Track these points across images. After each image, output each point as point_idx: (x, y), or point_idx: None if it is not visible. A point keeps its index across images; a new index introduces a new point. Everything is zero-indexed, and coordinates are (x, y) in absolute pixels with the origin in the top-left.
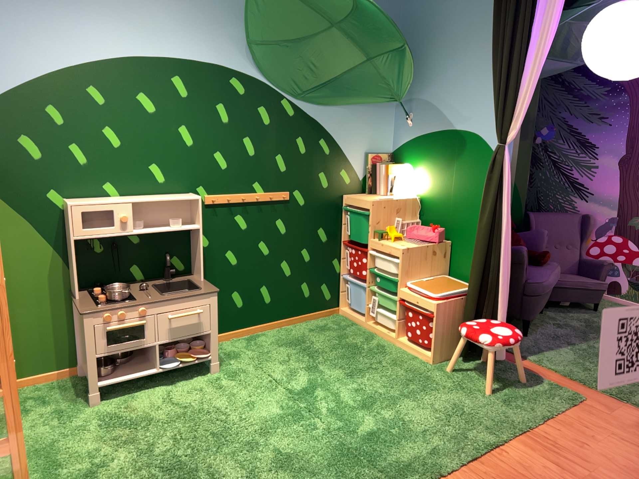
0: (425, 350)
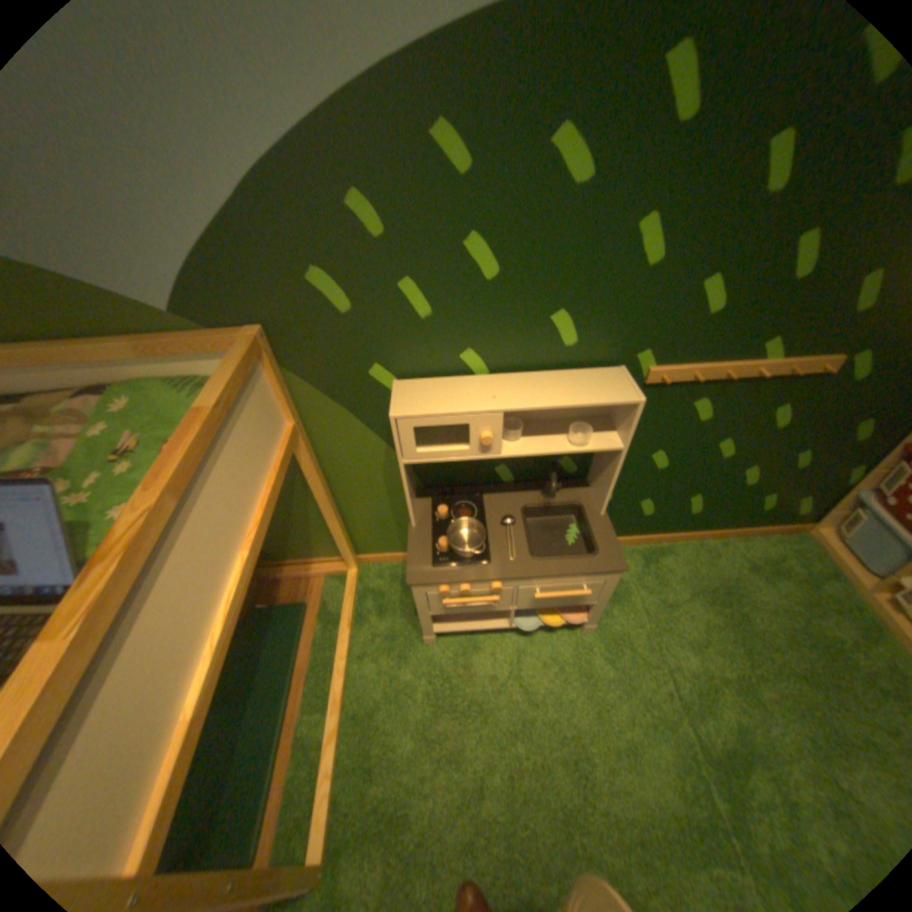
0: None
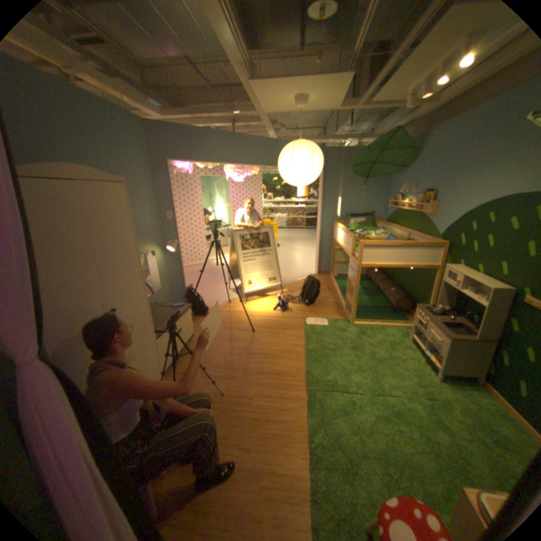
0: None
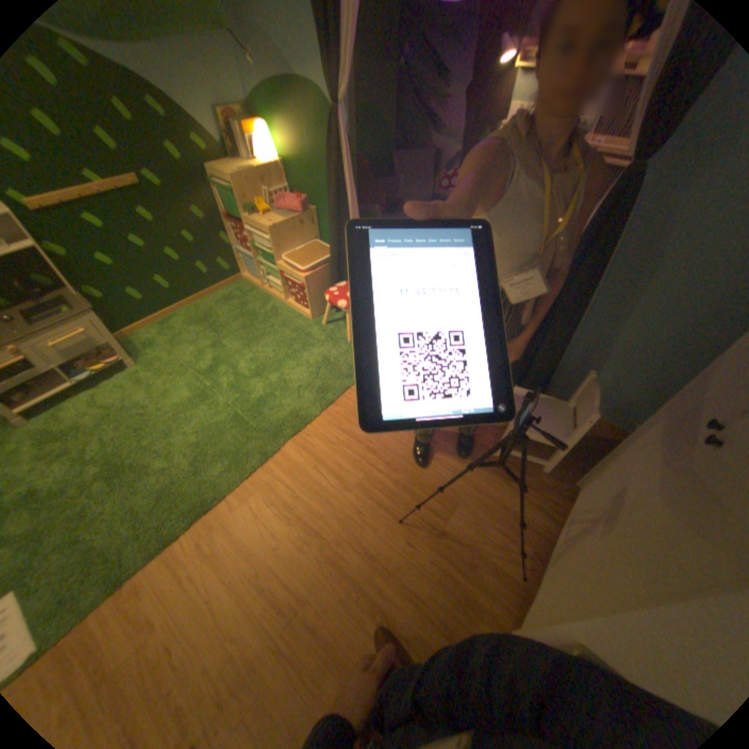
0: (306, 310)
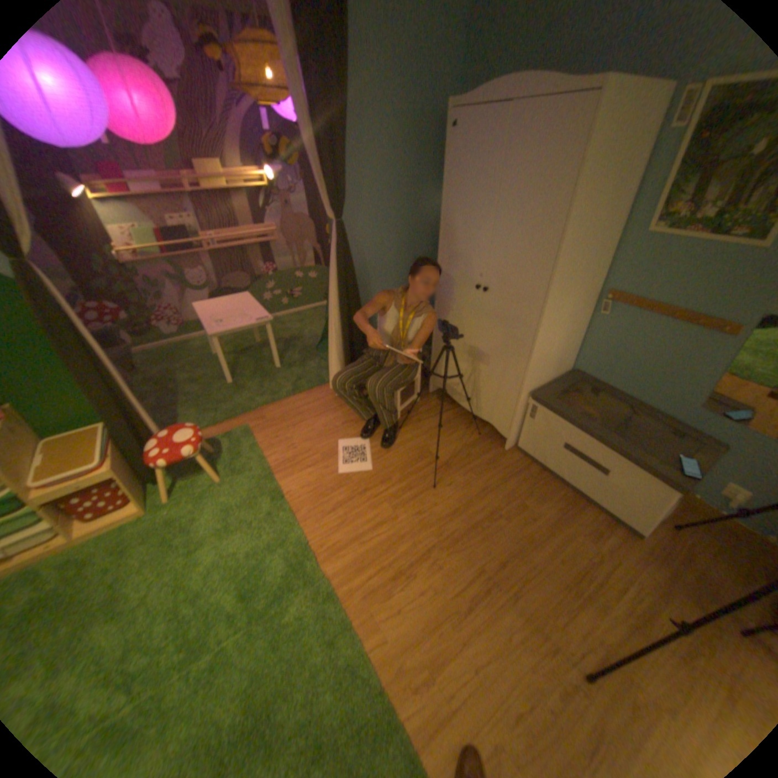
0: (121, 512)
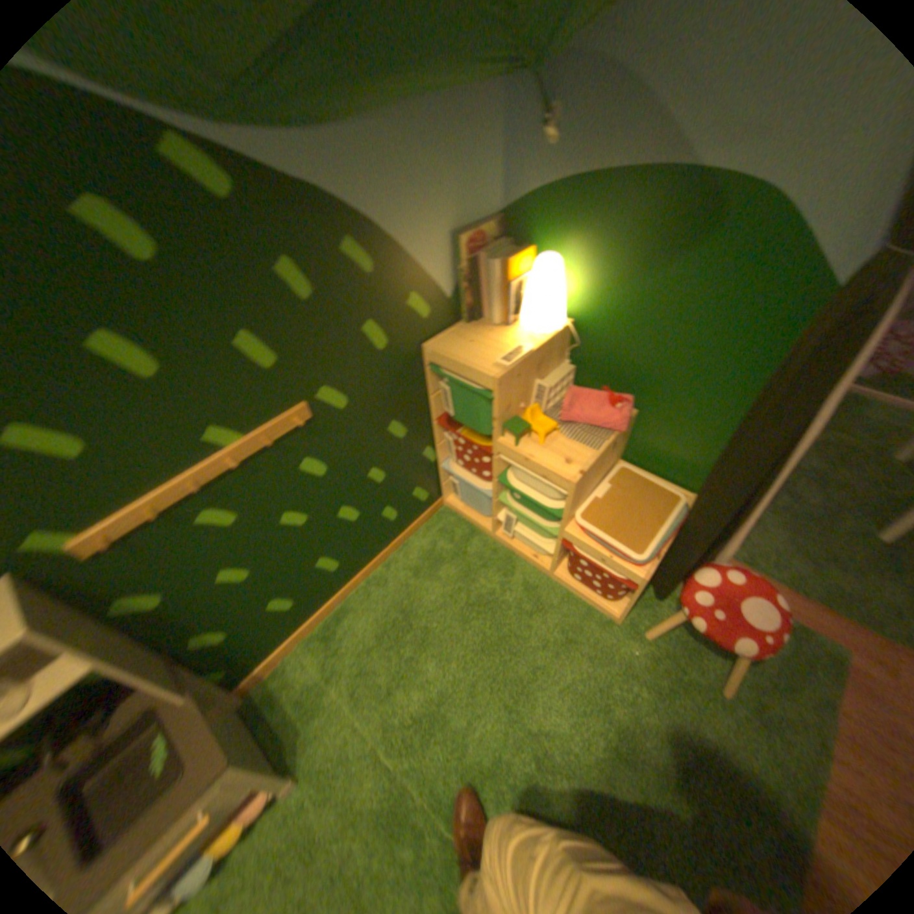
0: (605, 599)
